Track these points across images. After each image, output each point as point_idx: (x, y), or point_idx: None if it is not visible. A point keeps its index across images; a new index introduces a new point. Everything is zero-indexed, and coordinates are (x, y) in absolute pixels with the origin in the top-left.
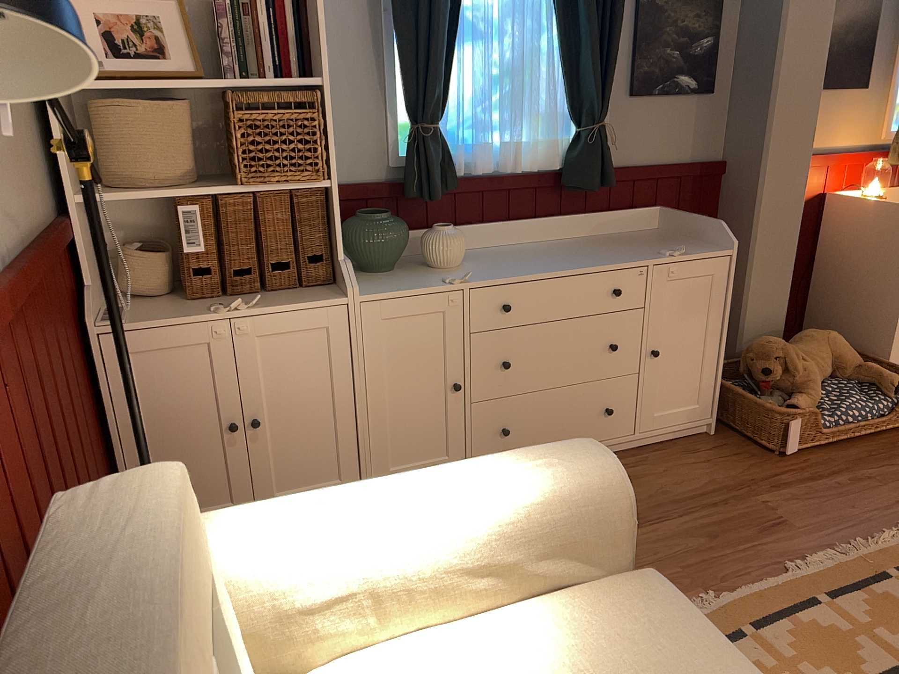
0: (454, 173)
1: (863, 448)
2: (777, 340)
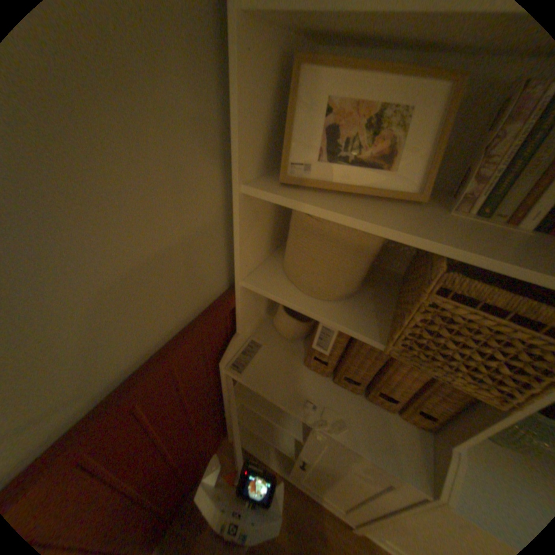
0: None
1: None
2: None
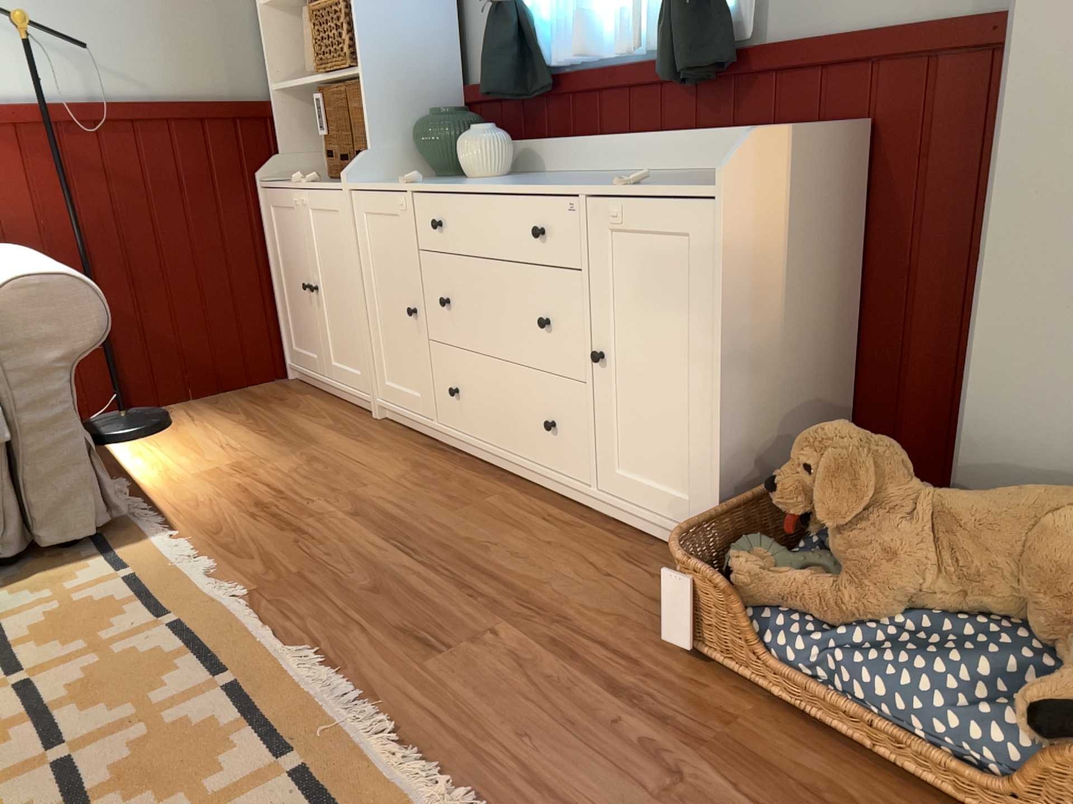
0: (544, 65)
1: (858, 784)
2: (868, 439)
